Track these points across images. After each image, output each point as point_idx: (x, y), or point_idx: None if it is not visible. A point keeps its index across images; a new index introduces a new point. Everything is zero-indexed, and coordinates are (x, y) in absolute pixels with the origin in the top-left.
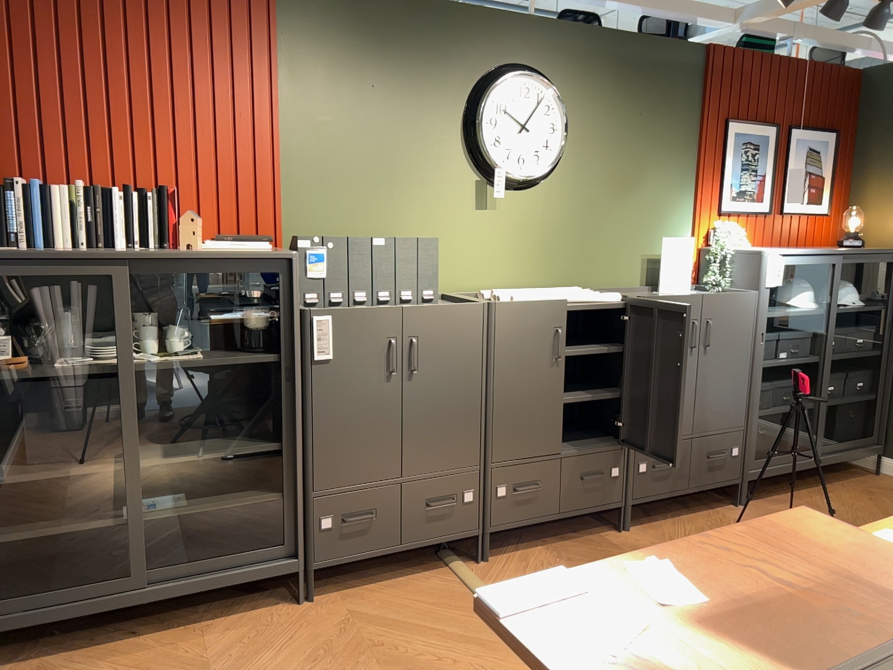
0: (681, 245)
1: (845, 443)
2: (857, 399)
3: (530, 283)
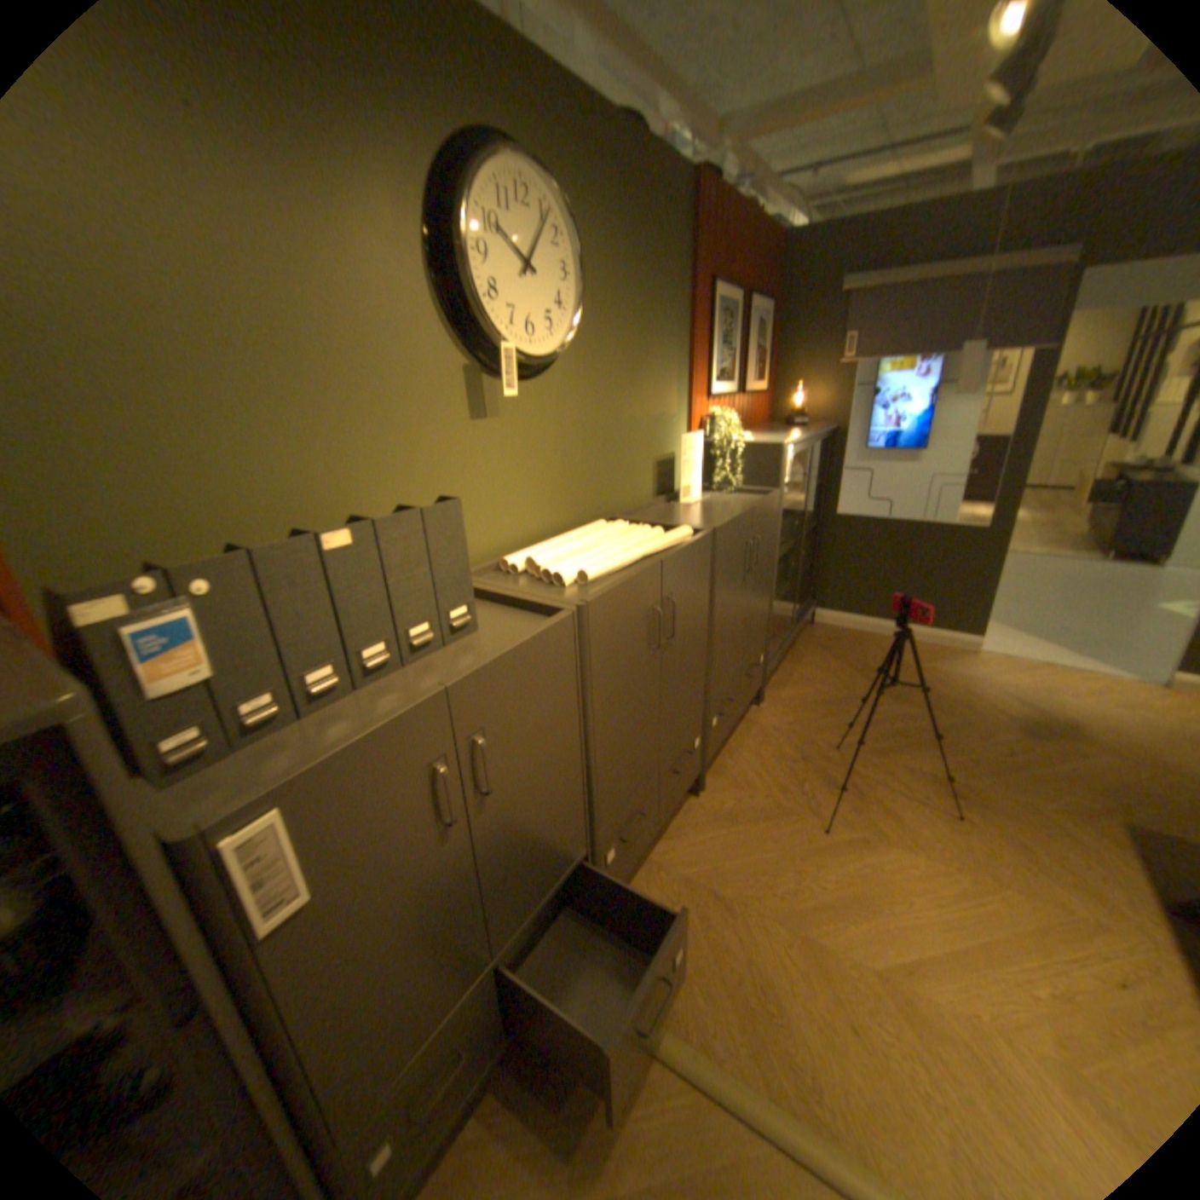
0: (694, 441)
1: (797, 608)
2: (805, 567)
3: (553, 524)
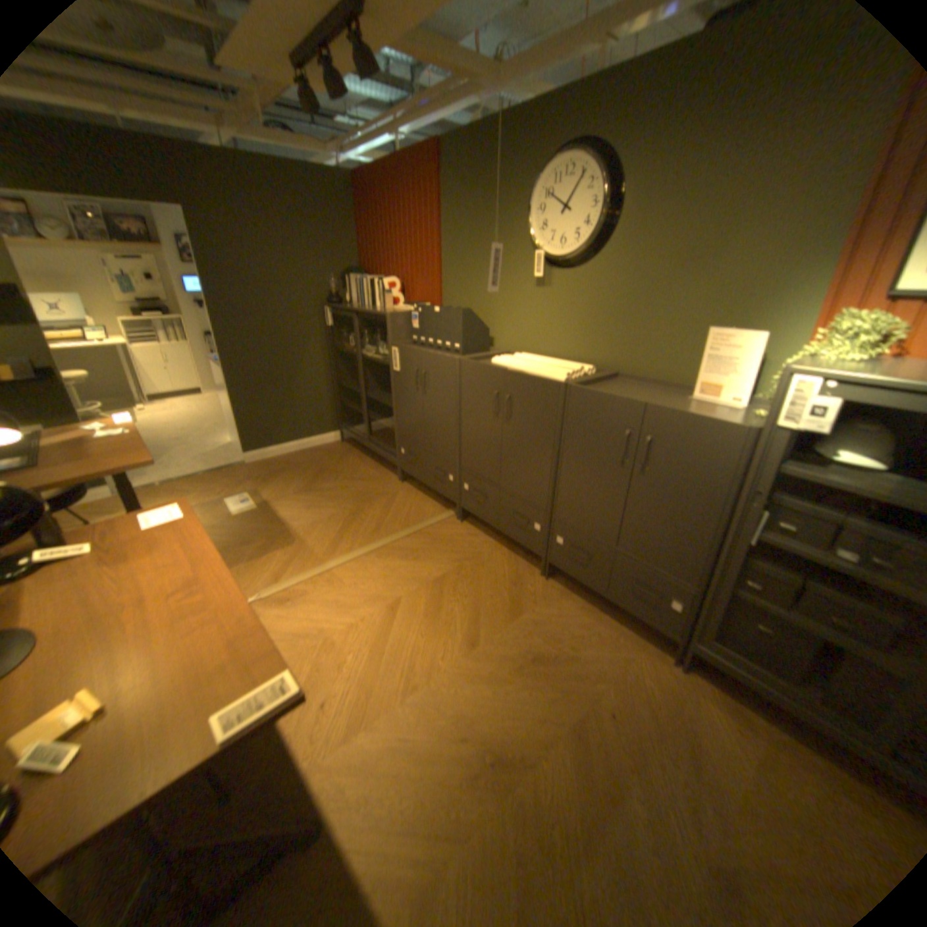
0: (739, 339)
1: None
2: None
3: (572, 355)
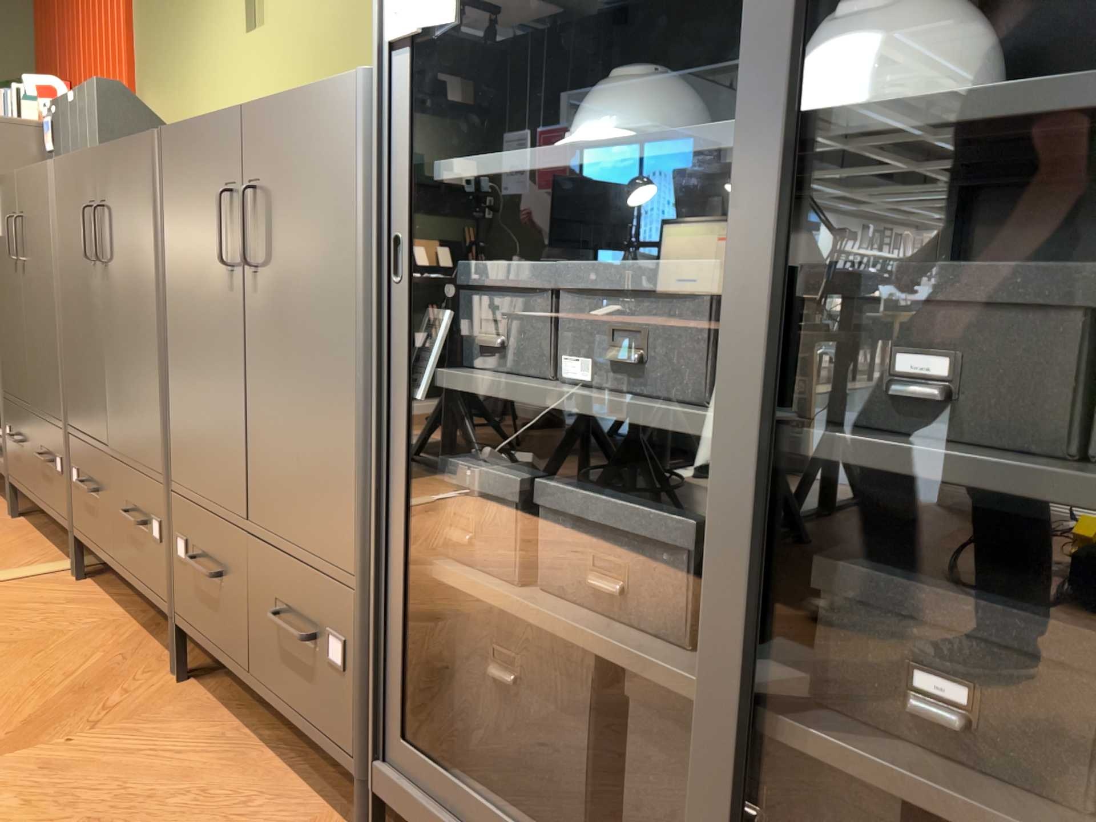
0: None
1: None
2: None
3: None
